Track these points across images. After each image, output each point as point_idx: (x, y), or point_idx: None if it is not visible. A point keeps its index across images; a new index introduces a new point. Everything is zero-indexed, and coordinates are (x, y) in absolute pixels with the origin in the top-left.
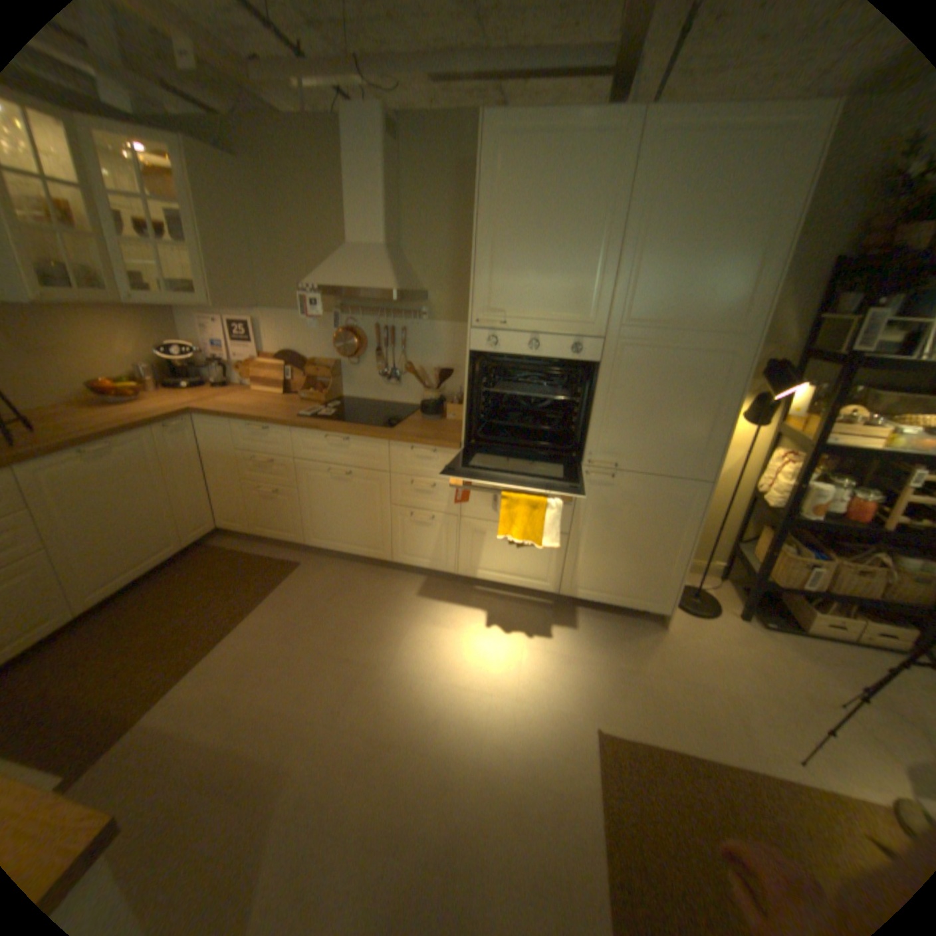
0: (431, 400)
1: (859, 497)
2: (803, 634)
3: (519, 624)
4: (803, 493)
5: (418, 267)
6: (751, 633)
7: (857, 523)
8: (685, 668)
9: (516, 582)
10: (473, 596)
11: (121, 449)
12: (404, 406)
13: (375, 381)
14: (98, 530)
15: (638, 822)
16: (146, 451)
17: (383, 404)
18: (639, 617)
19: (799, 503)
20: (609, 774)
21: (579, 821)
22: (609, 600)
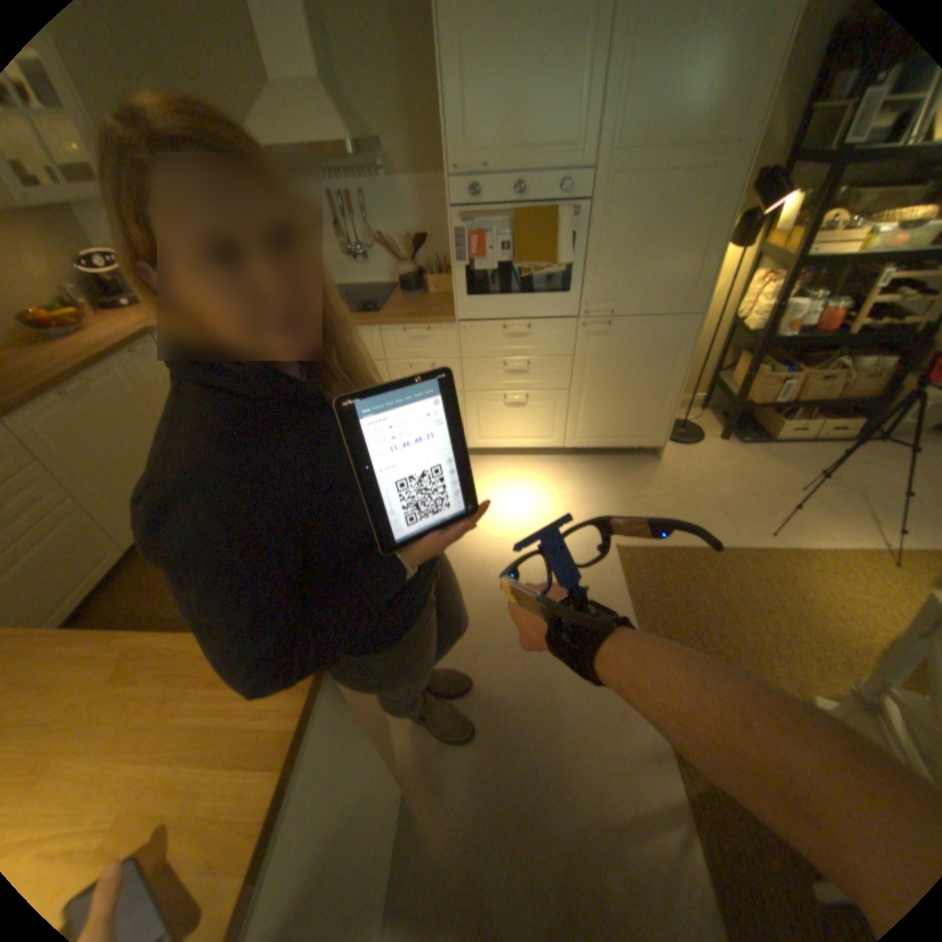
0: (407, 273)
1: (830, 306)
2: (771, 441)
3: (532, 479)
4: (781, 311)
5: (360, 102)
6: (729, 448)
7: (825, 332)
8: (678, 485)
9: (523, 444)
10: (485, 463)
11: (96, 382)
12: (376, 285)
13: (338, 260)
14: (109, 468)
15: (655, 597)
16: (121, 380)
17: (353, 287)
18: (634, 453)
19: (777, 321)
20: (628, 571)
21: (612, 606)
22: (608, 443)
